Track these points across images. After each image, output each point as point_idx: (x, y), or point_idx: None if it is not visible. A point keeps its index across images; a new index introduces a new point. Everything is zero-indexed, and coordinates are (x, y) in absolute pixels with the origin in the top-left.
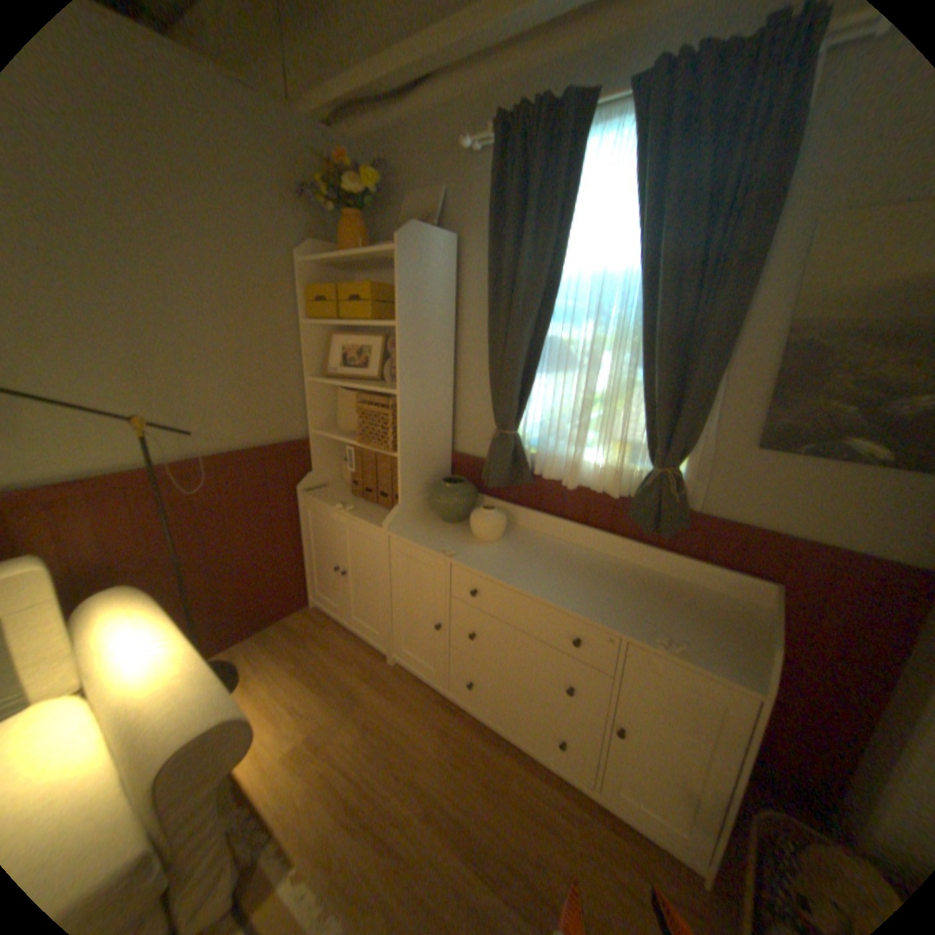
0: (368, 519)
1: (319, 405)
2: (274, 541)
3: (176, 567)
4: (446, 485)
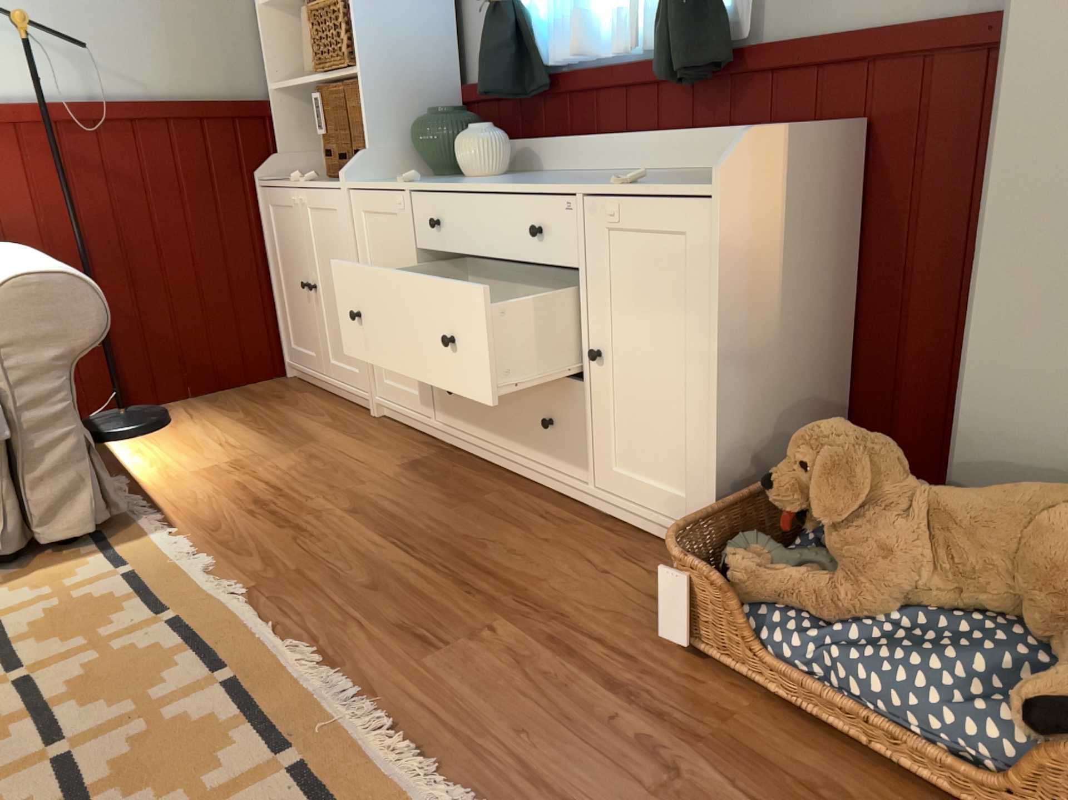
0: (329, 185)
1: (281, 52)
2: (226, 257)
3: (90, 259)
4: (428, 114)
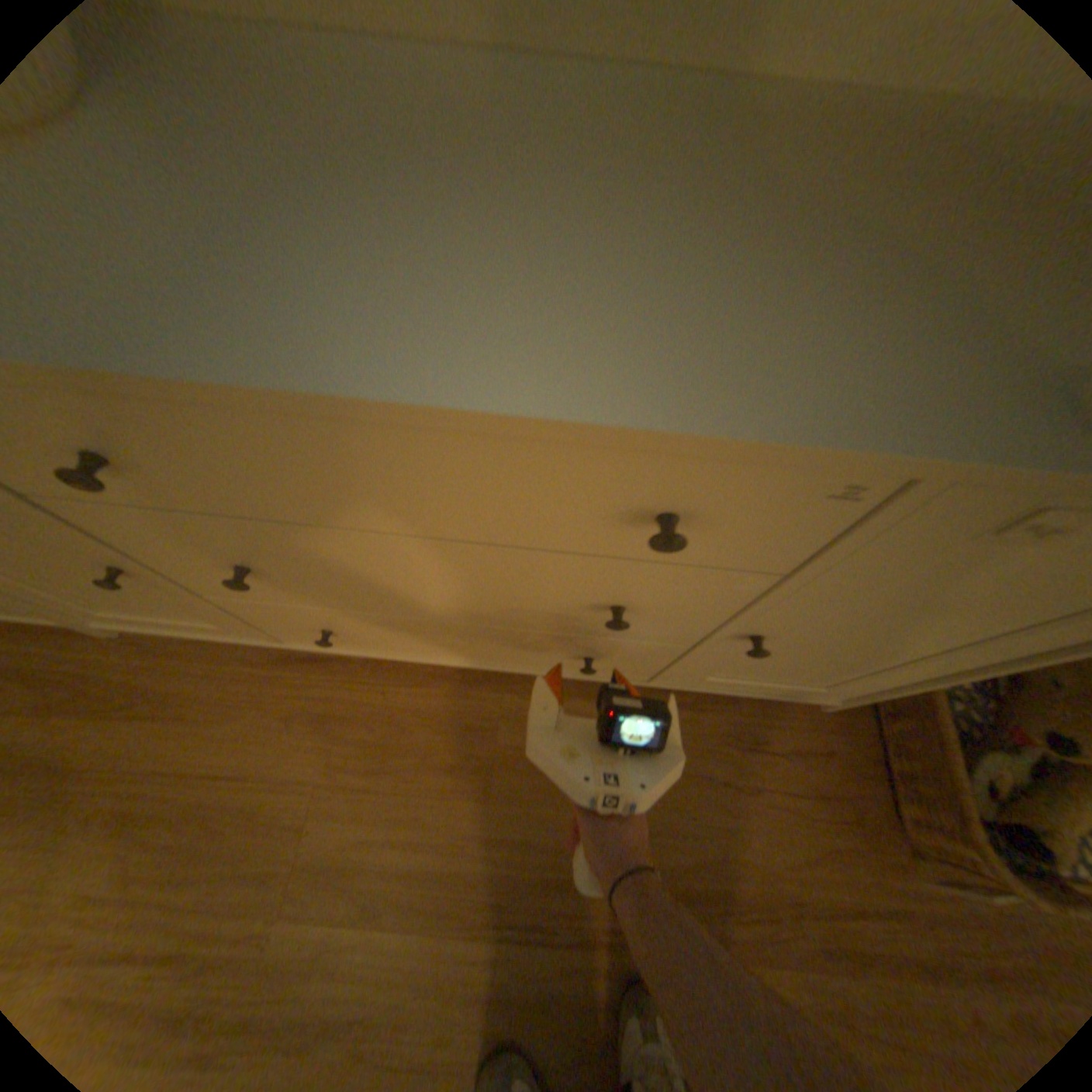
0: None
1: None
2: None
3: None
4: None
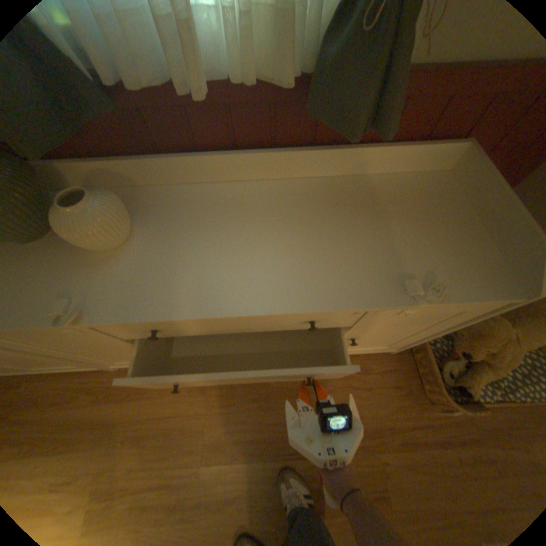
0: None
1: None
2: None
3: None
4: None
